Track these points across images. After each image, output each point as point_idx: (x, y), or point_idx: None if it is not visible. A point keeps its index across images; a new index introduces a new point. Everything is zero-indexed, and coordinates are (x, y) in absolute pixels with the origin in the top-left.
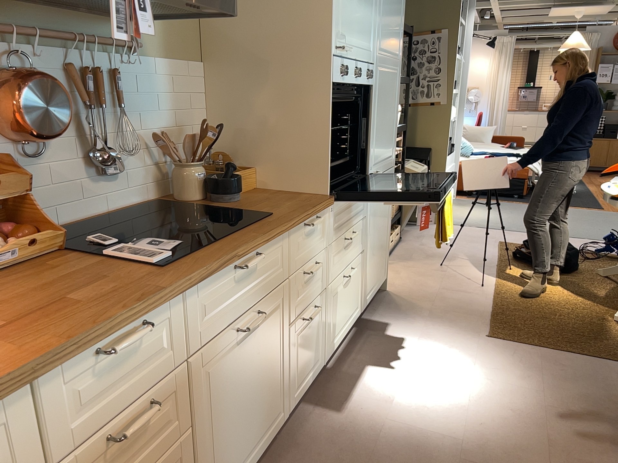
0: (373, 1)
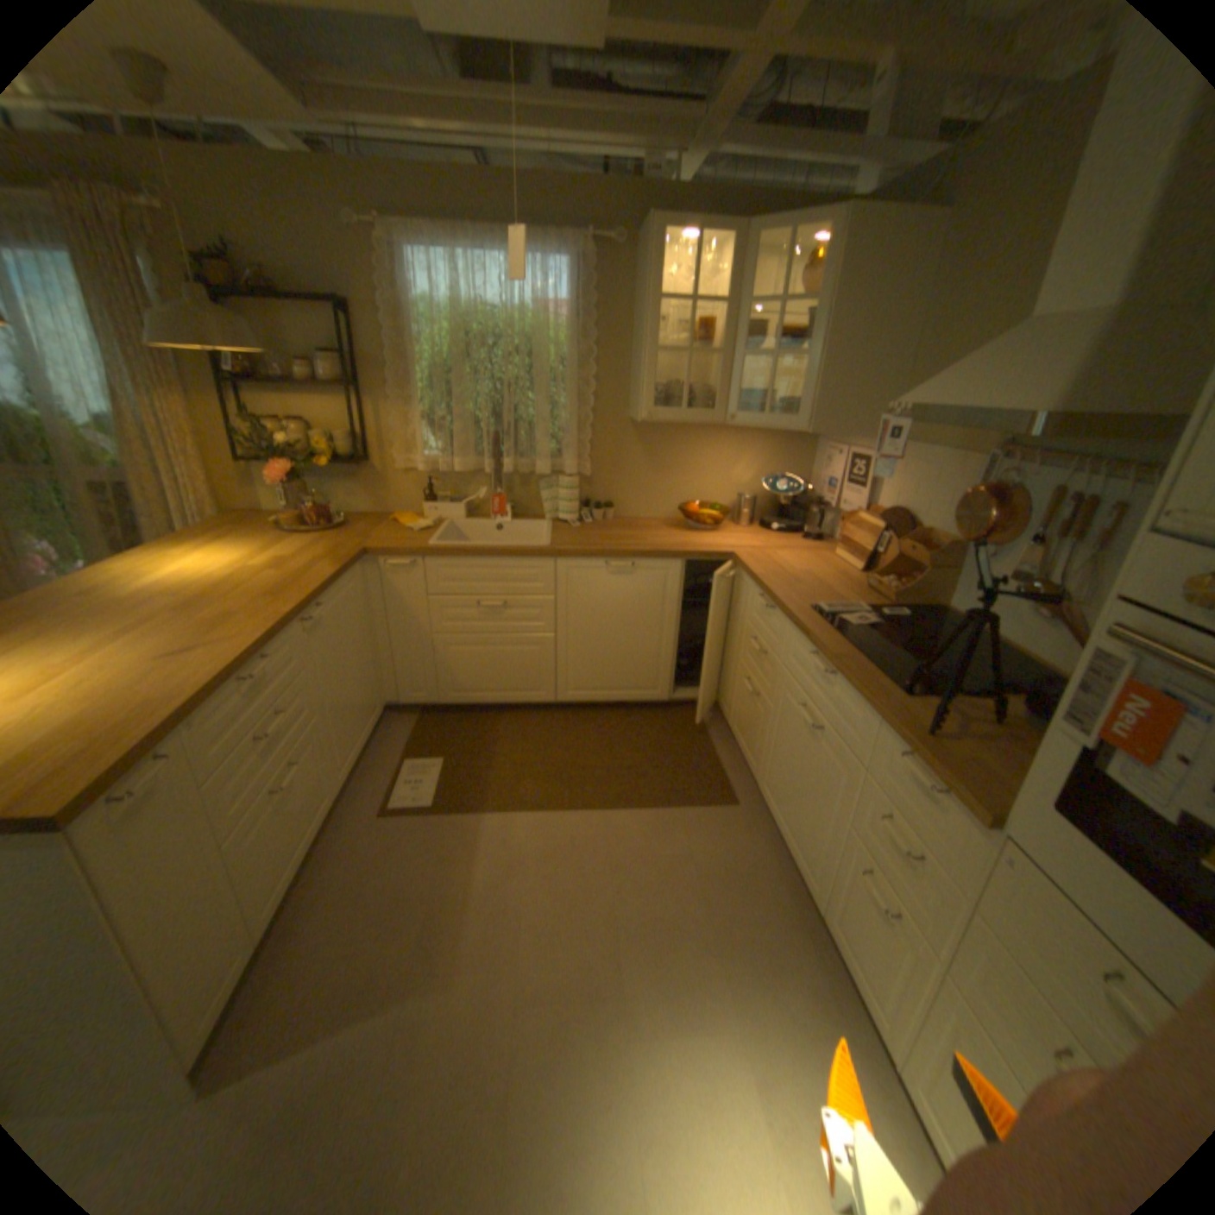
0: None
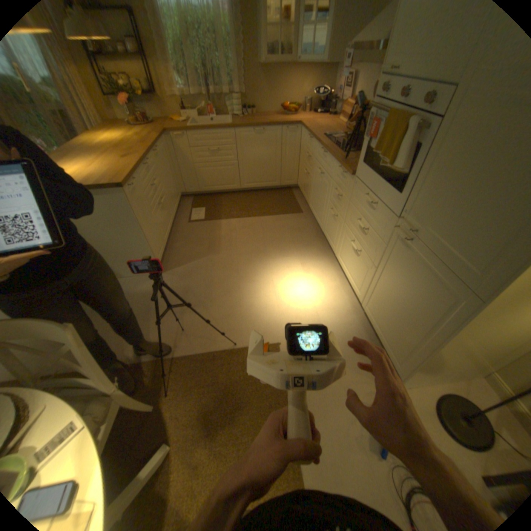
0: None
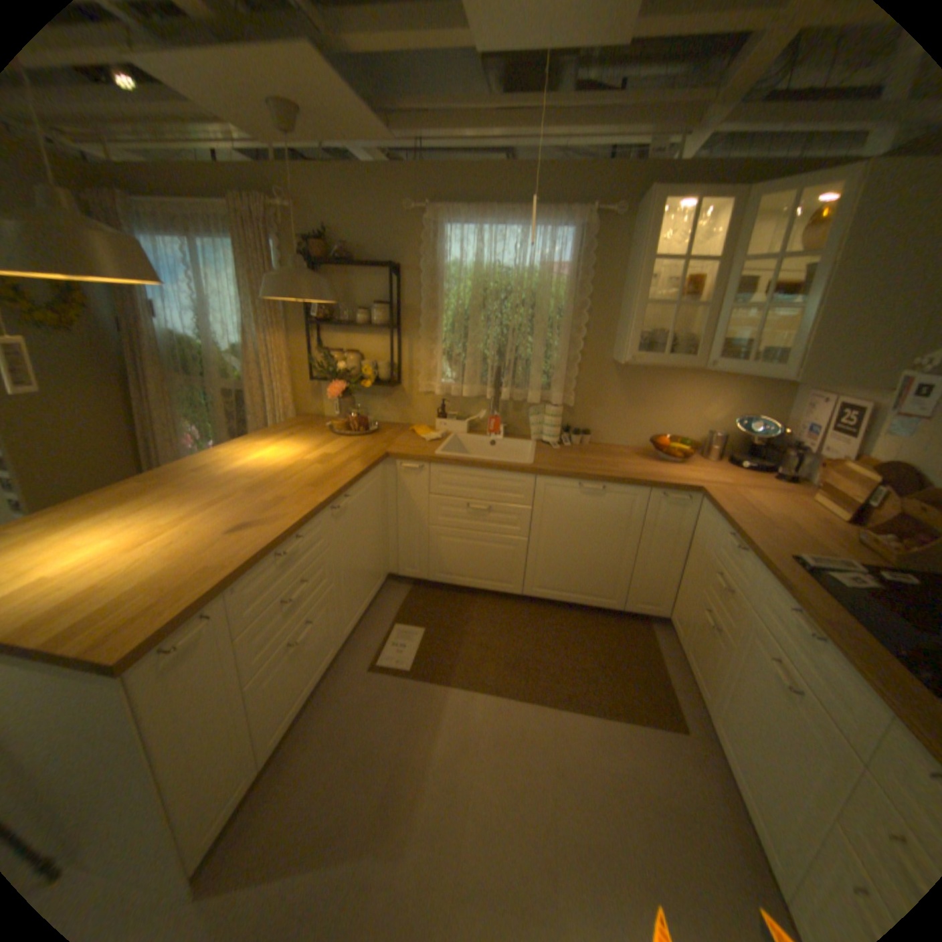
0: None
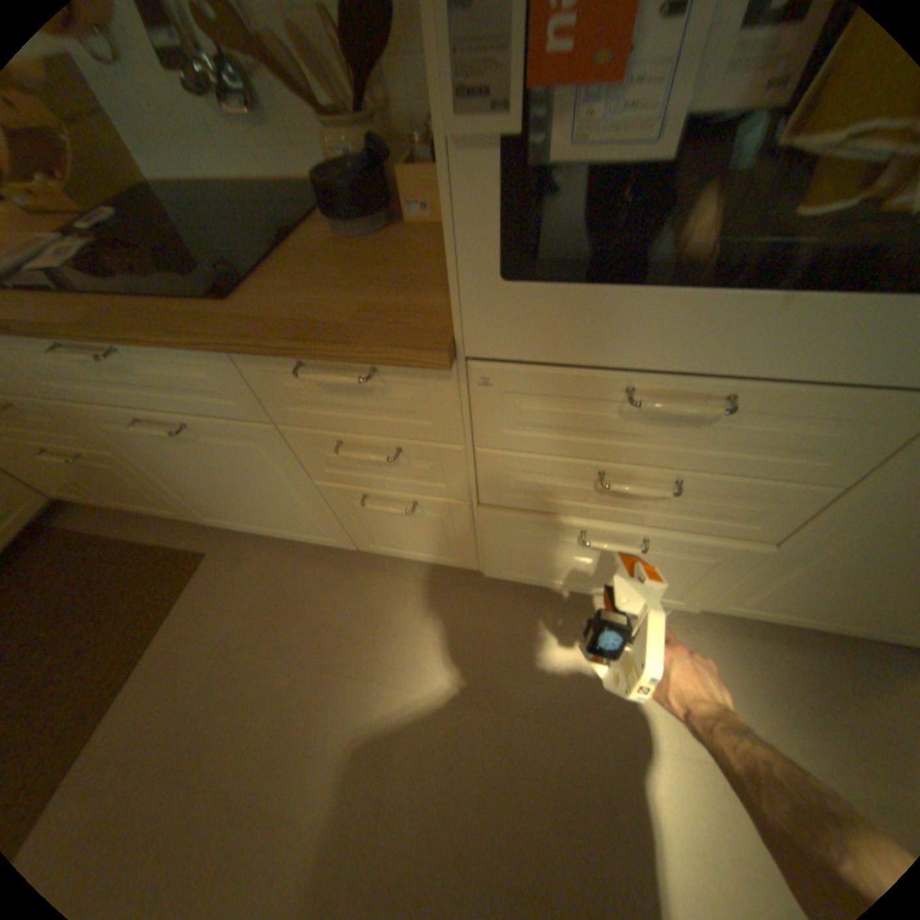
0: None
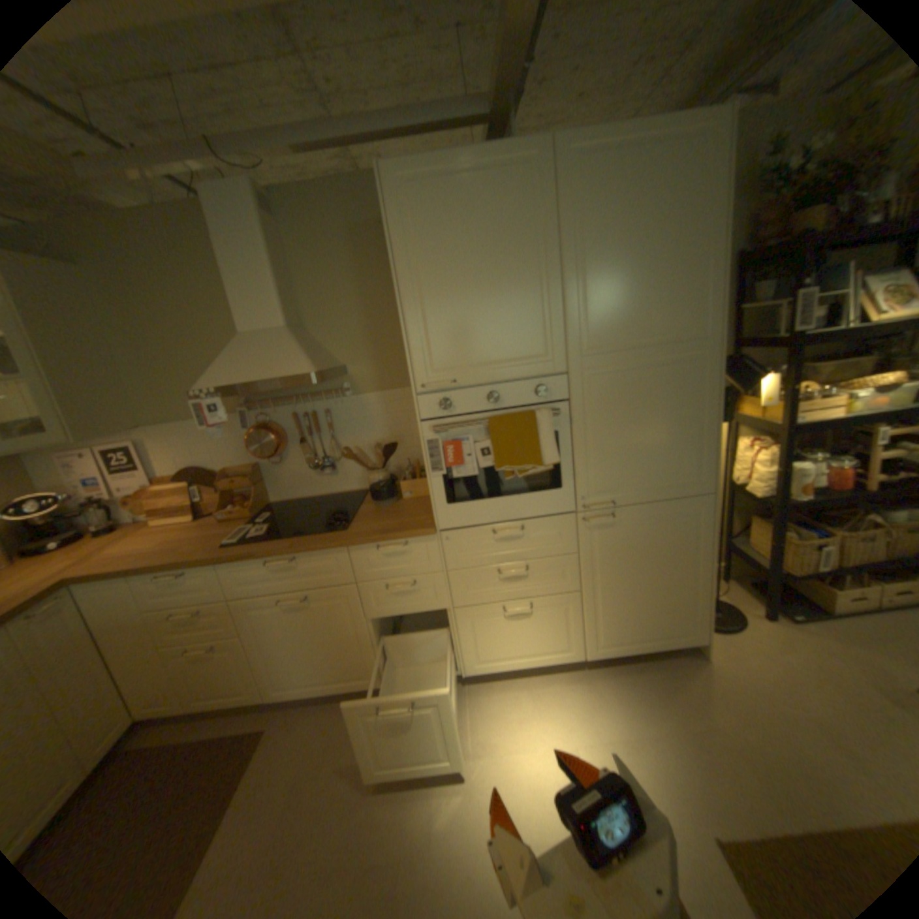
0: (539, 299)
